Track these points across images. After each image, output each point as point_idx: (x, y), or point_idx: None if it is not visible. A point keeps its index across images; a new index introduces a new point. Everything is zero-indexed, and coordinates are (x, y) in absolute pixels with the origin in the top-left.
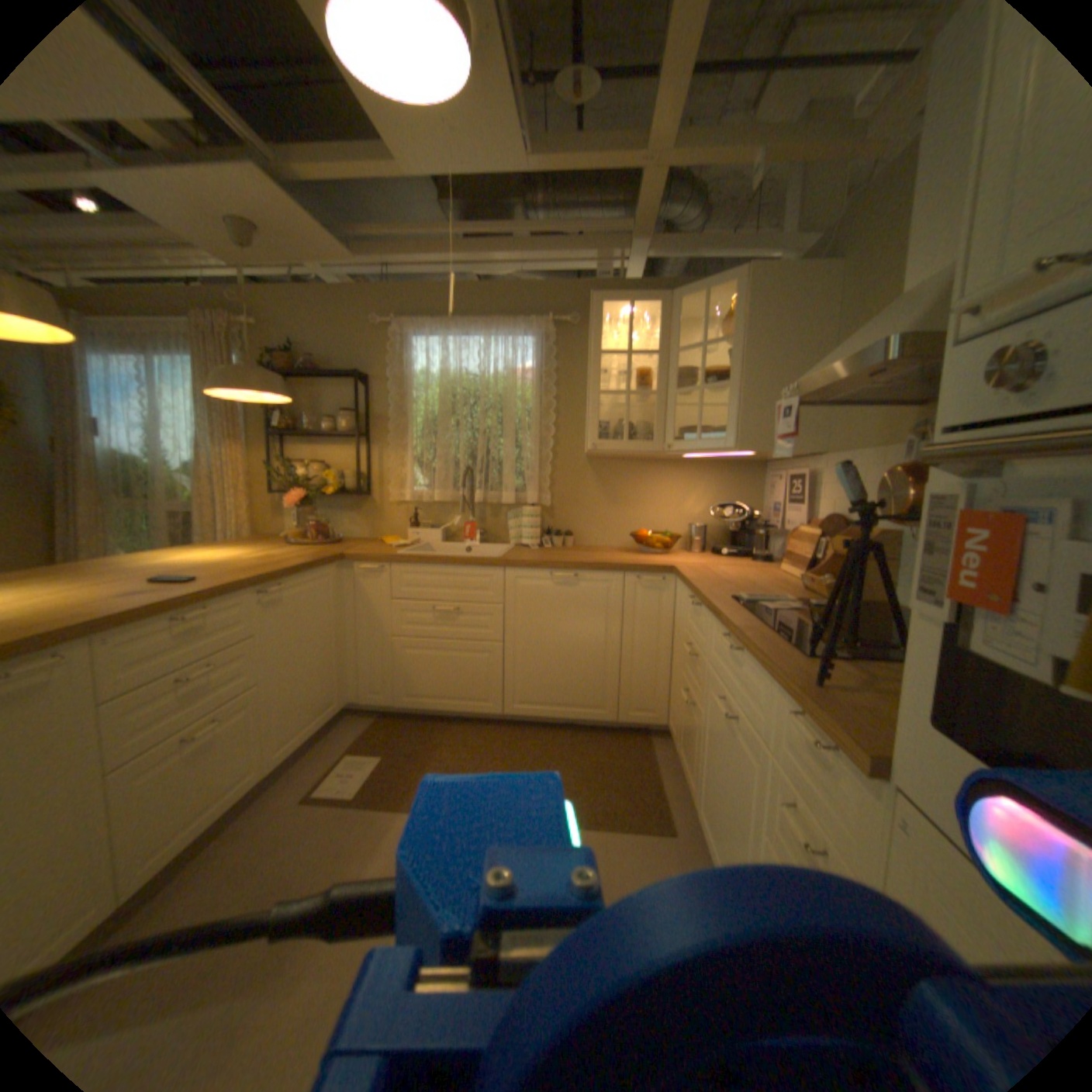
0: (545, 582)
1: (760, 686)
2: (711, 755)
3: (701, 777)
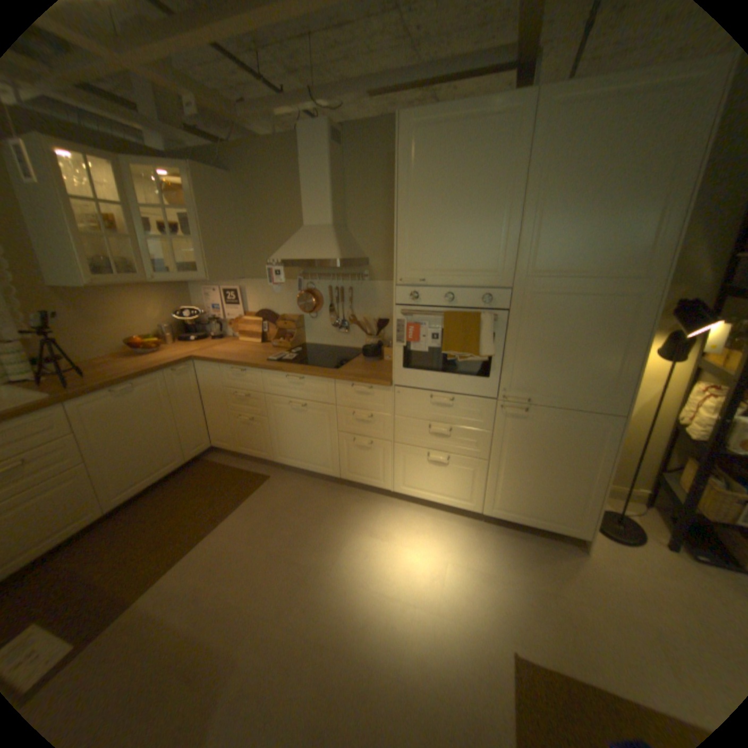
0: (107, 399)
1: (321, 386)
2: (283, 429)
3: (274, 444)
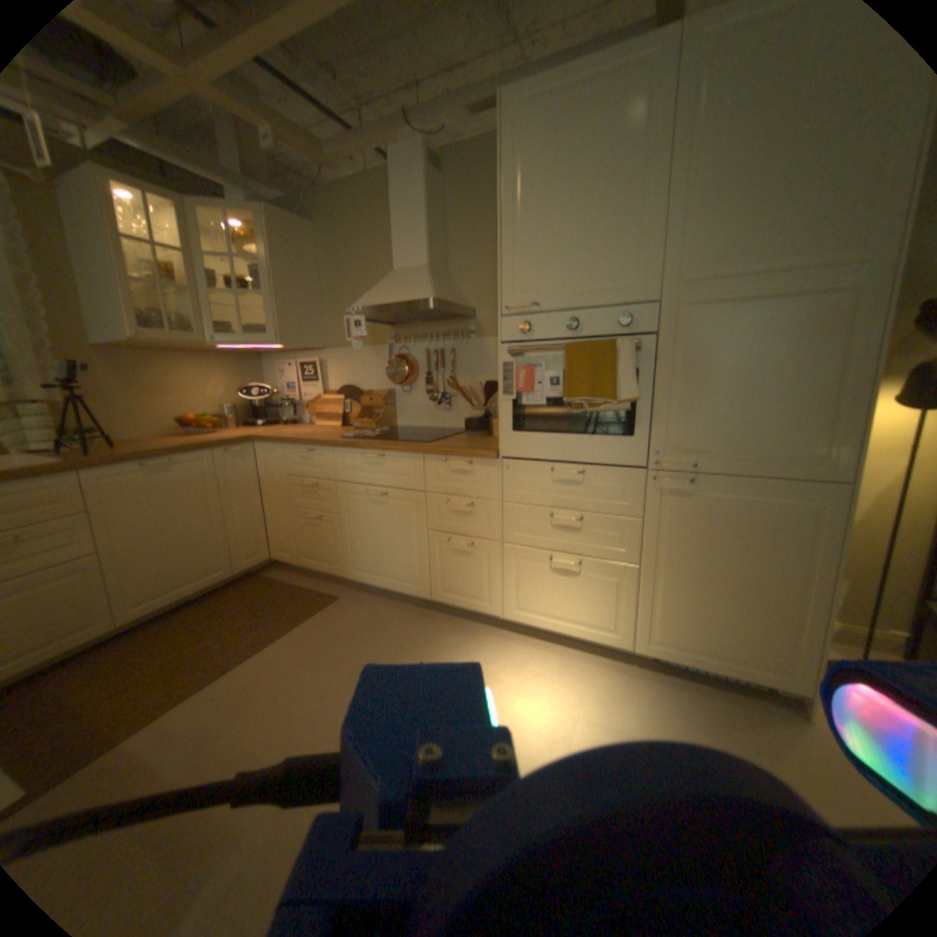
0: (134, 475)
1: (405, 466)
2: (357, 530)
3: (345, 552)
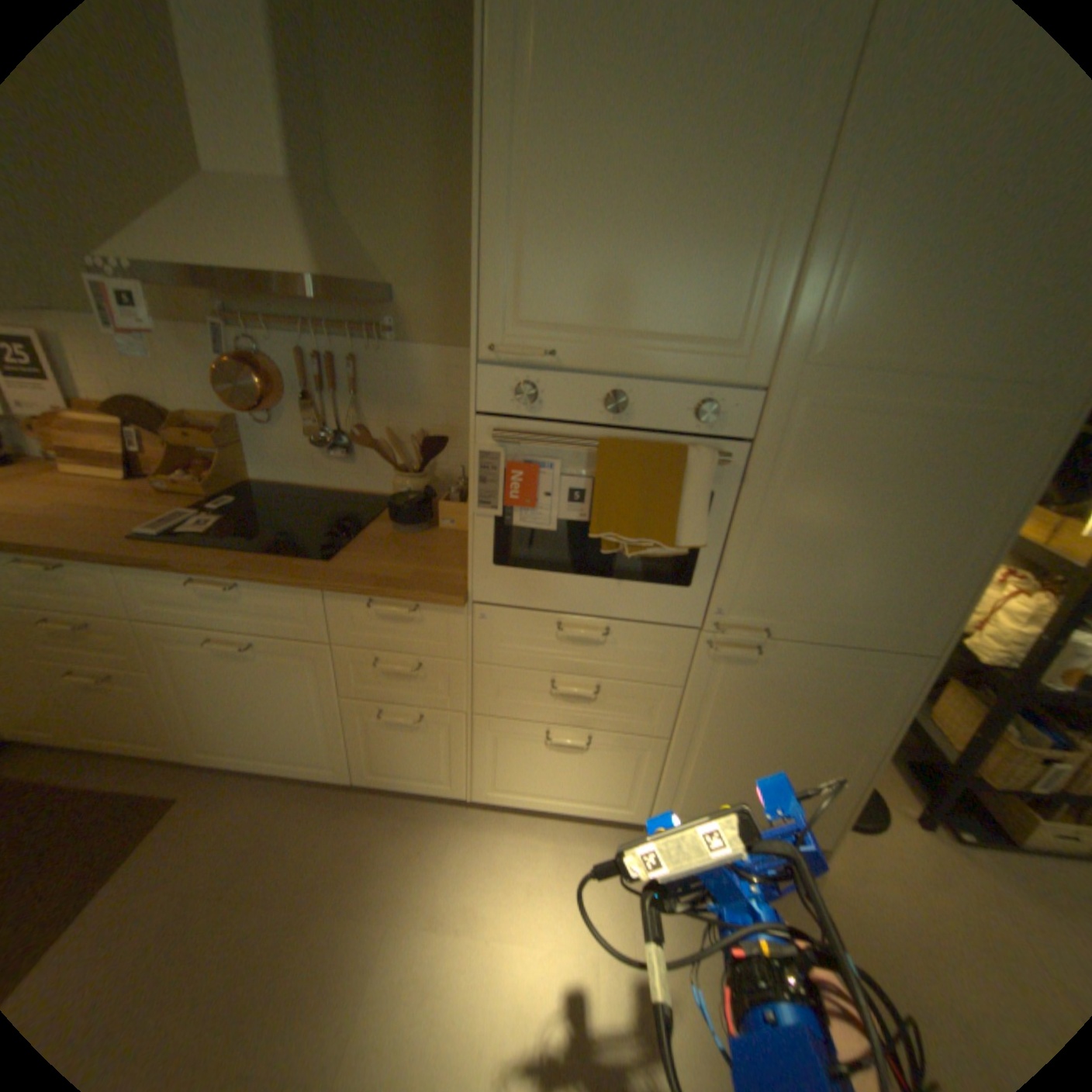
0: None
1: (287, 604)
2: (199, 698)
3: (179, 728)
